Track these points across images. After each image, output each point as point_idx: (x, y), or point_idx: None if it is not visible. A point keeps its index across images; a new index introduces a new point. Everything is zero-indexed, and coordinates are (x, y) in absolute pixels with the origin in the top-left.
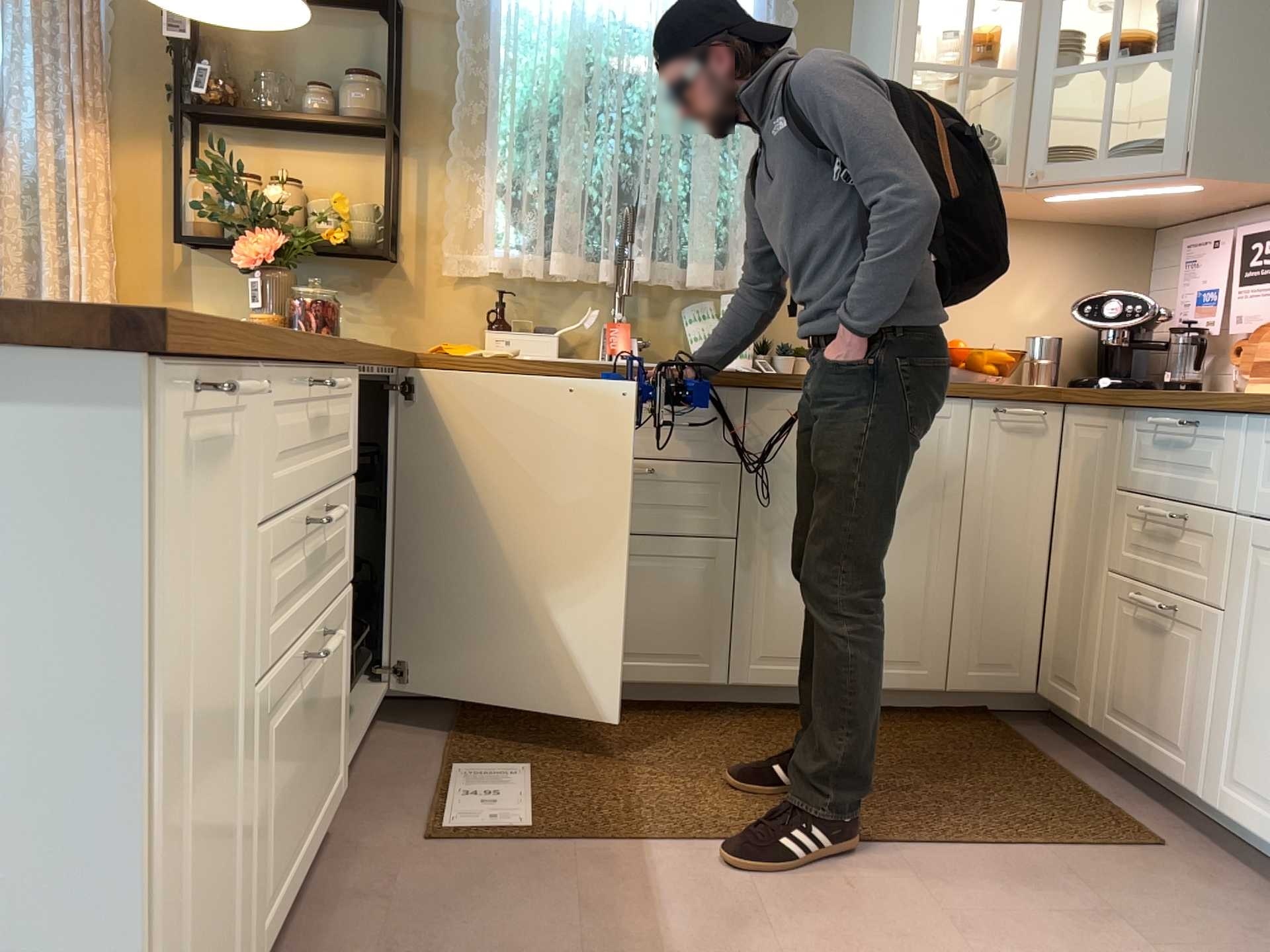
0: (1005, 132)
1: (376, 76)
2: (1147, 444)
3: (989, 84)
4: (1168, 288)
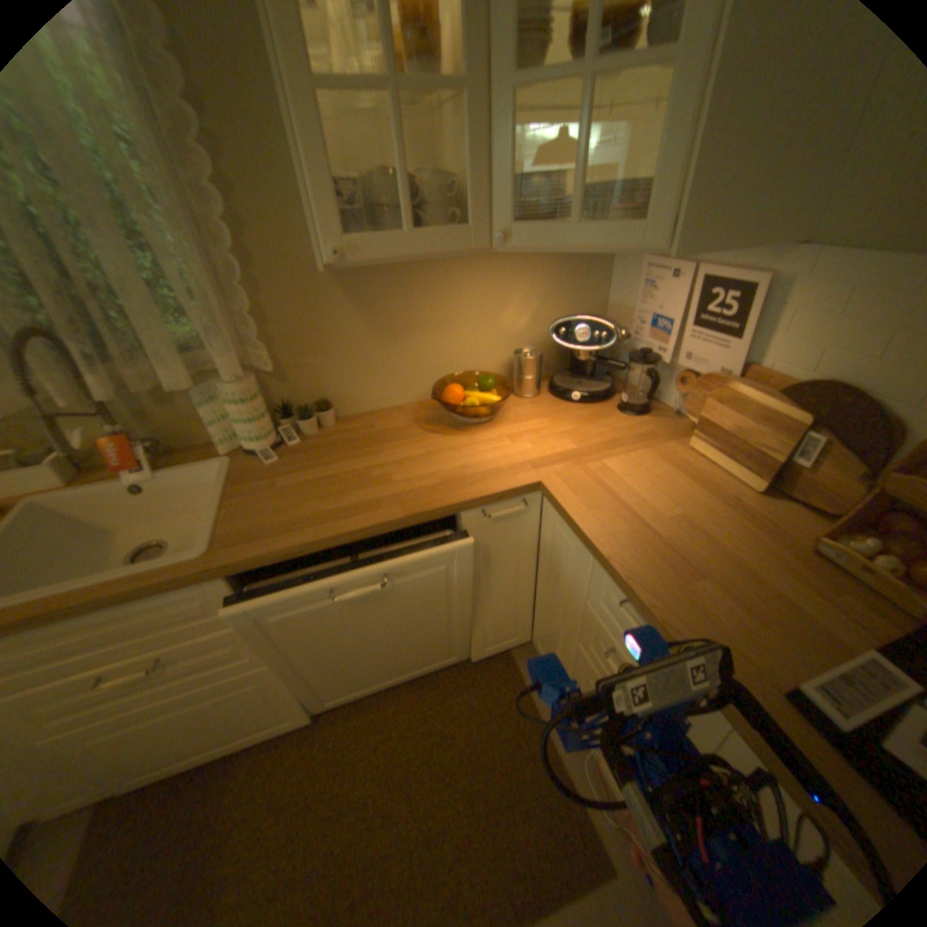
0: (468, 164)
1: None
2: (616, 603)
3: (443, 85)
4: (626, 289)
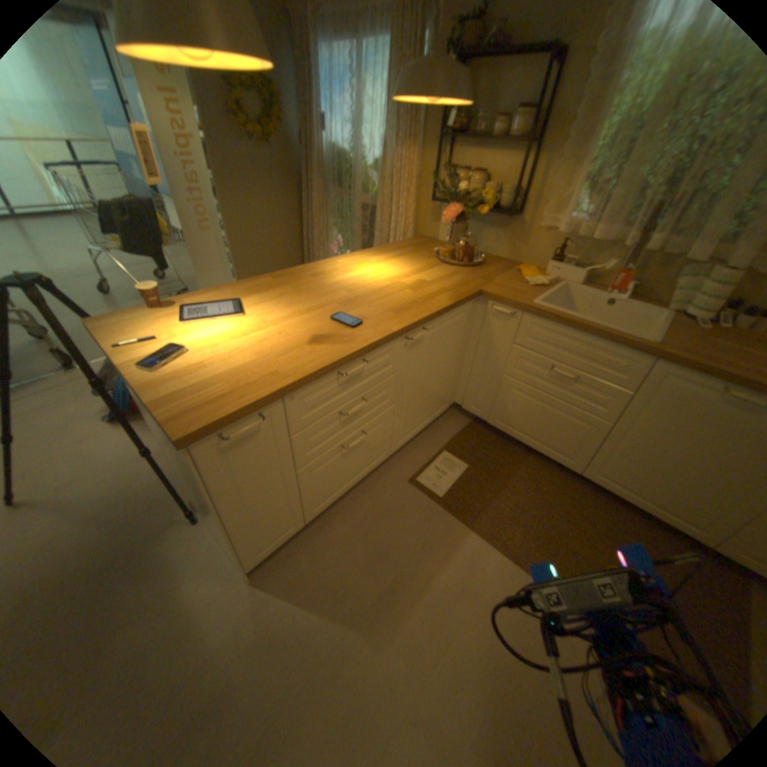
0: None
1: (535, 103)
2: None
3: None
4: None
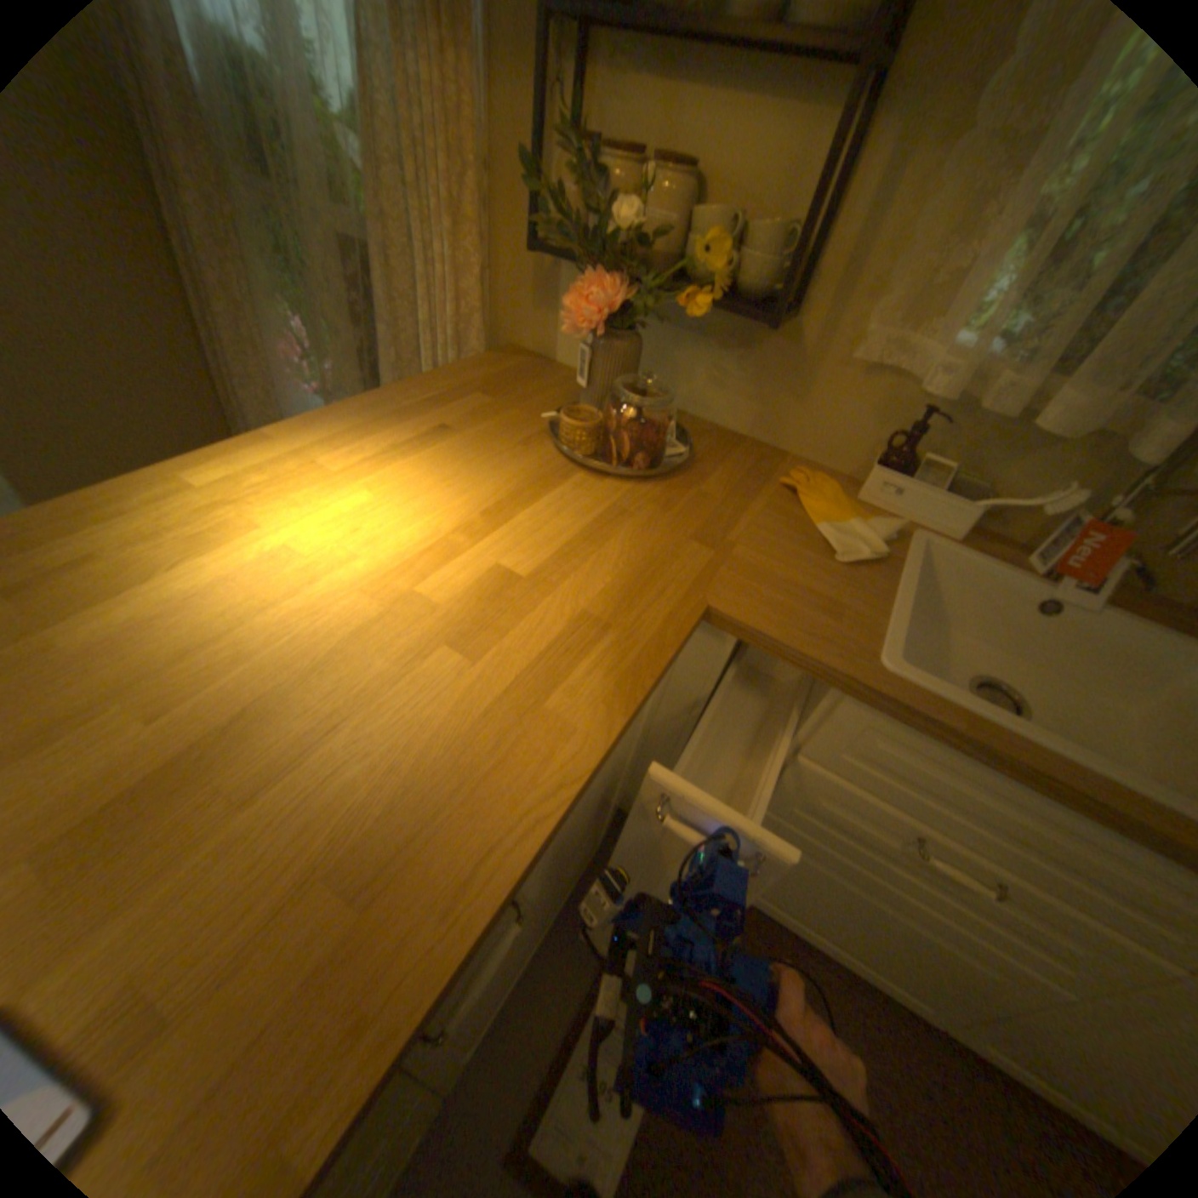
0: None
1: None
2: None
3: None
4: None
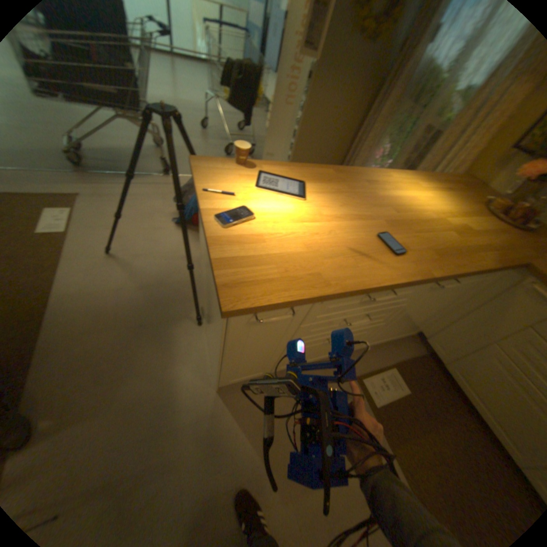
0: None
1: None
2: None
3: None
4: None
